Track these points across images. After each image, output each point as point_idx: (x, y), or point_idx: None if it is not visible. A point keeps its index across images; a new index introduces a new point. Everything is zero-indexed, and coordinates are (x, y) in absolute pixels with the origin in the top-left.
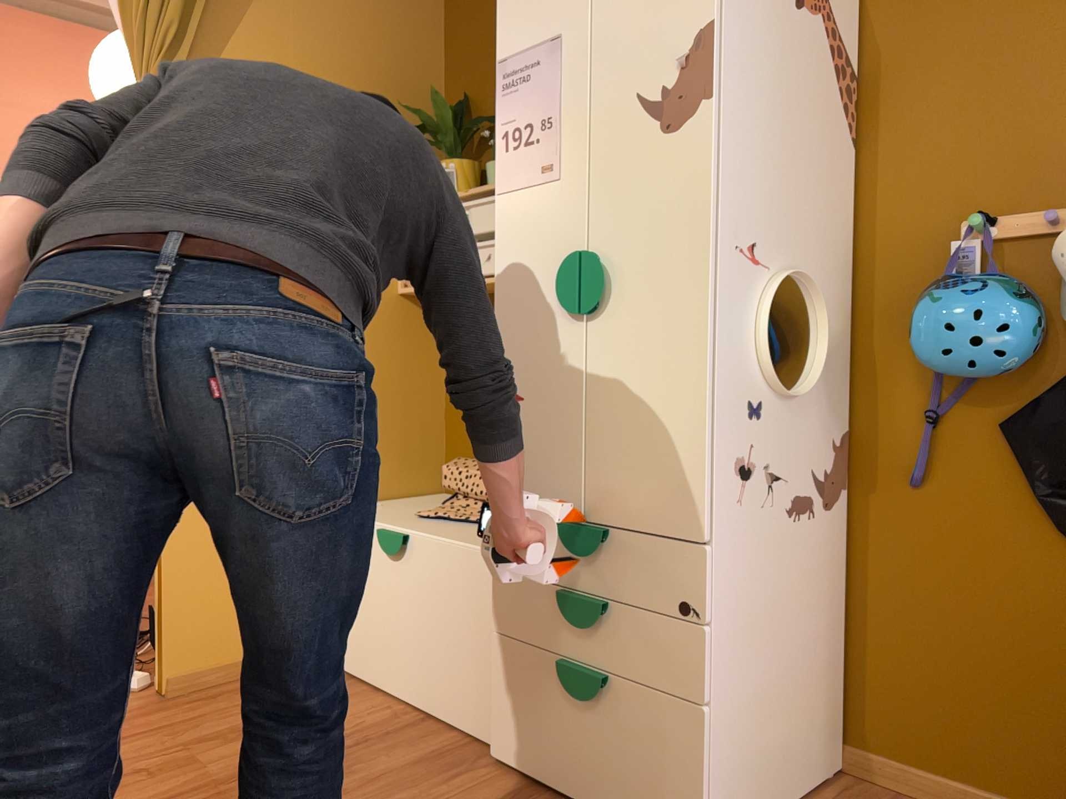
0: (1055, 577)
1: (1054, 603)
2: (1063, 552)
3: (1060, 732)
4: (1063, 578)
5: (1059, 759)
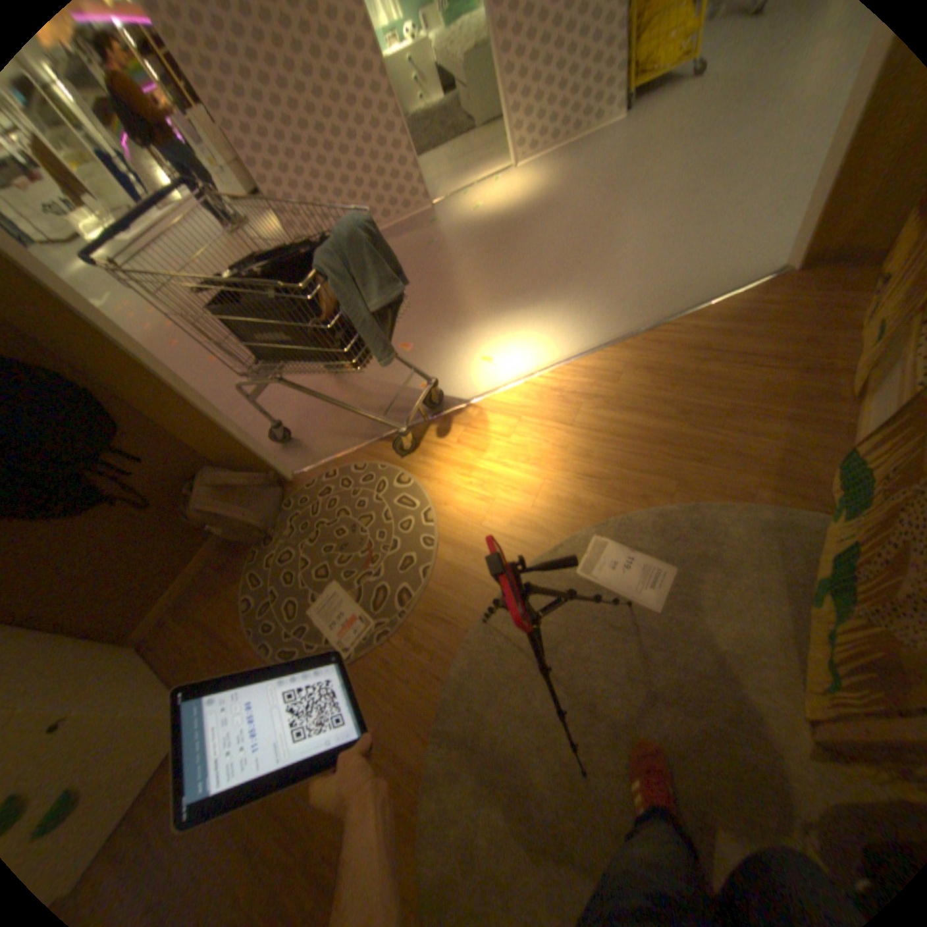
0: (89, 530)
1: (101, 535)
2: (79, 522)
3: (157, 554)
4: (92, 527)
5: (167, 558)
